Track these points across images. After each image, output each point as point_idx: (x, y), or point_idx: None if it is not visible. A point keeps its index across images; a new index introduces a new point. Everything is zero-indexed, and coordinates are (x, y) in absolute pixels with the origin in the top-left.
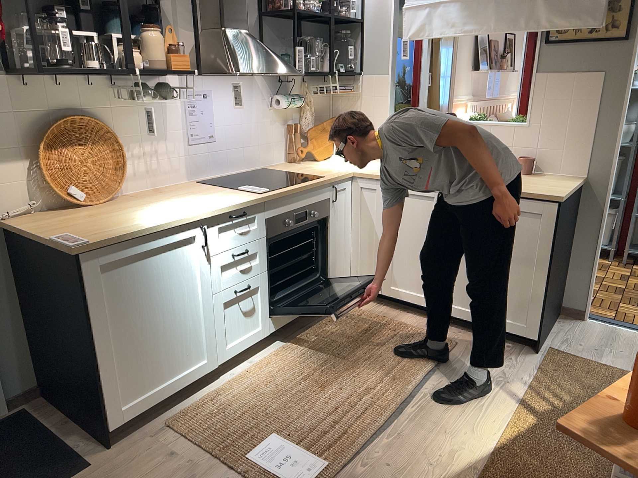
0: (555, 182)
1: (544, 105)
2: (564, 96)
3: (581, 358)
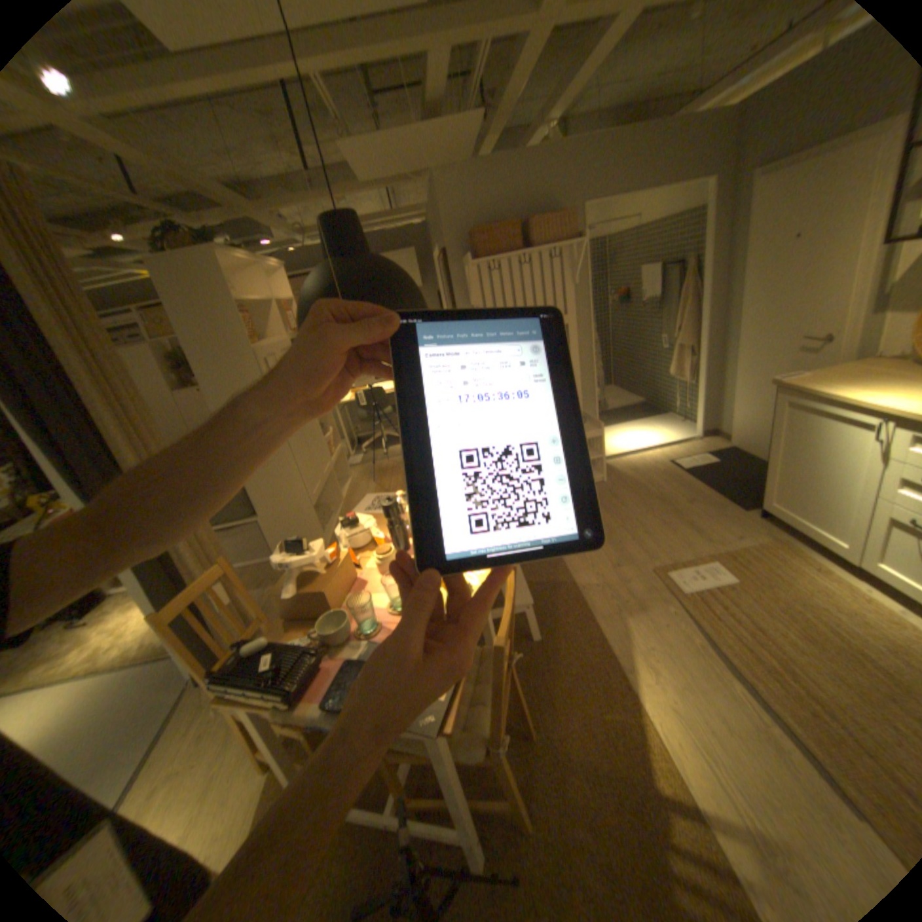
0: None
1: None
2: None
3: None
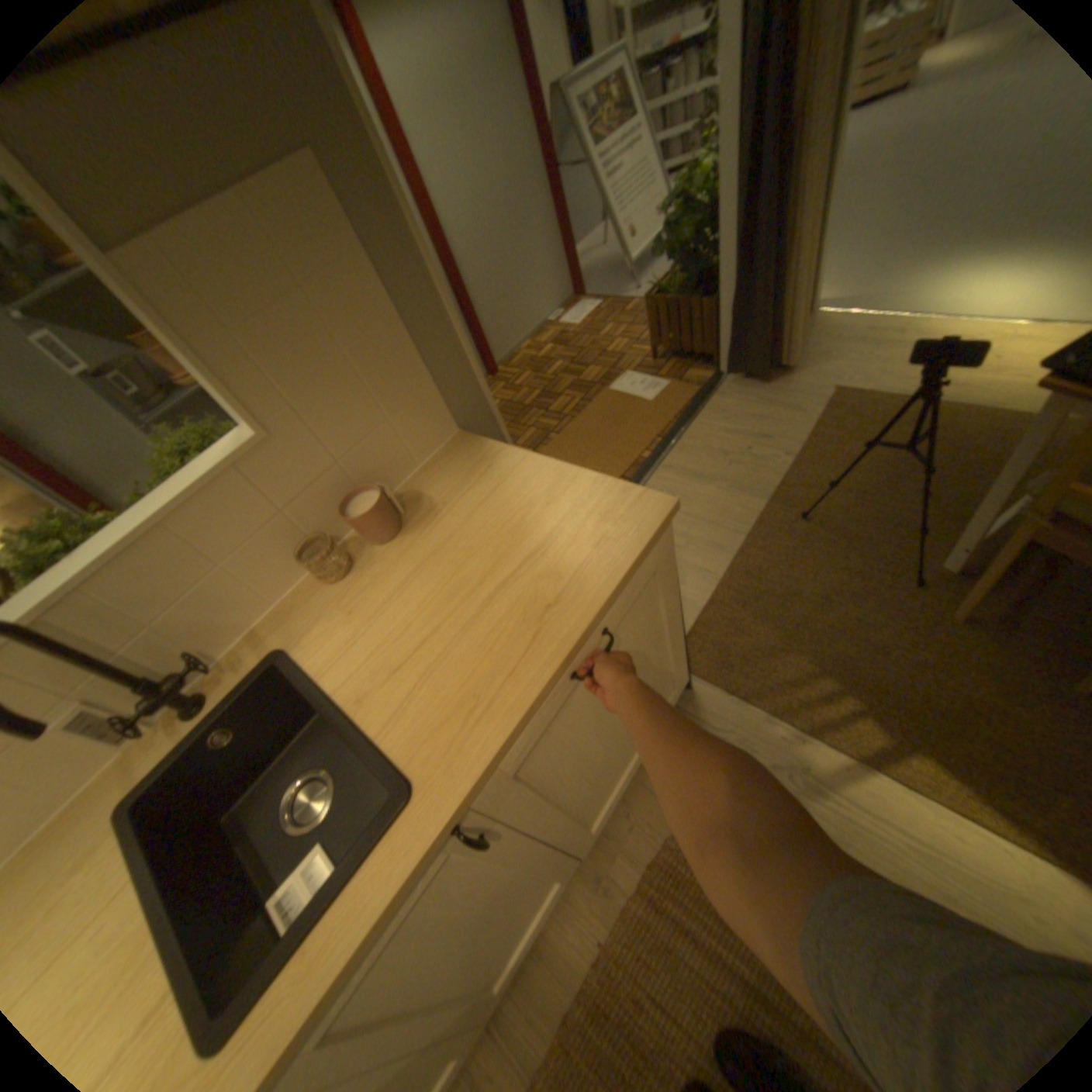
0: (493, 490)
1: (248, 351)
2: (278, 291)
3: (697, 630)
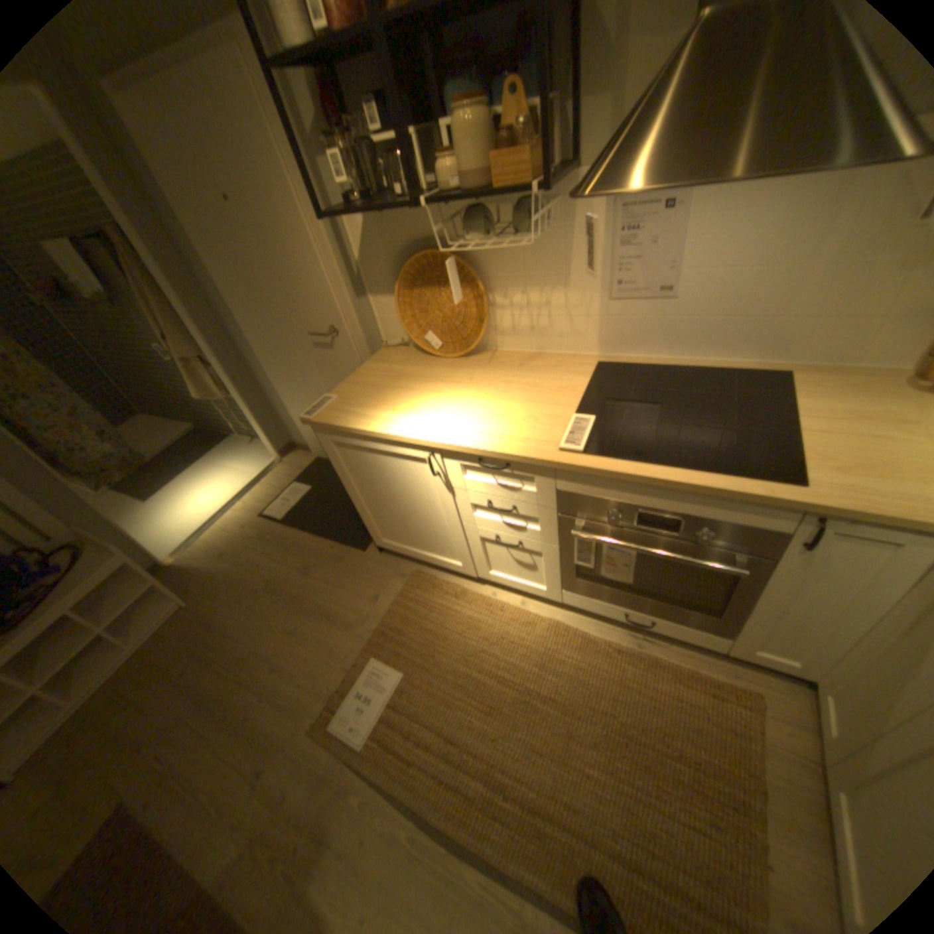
0: None
1: None
2: None
3: None
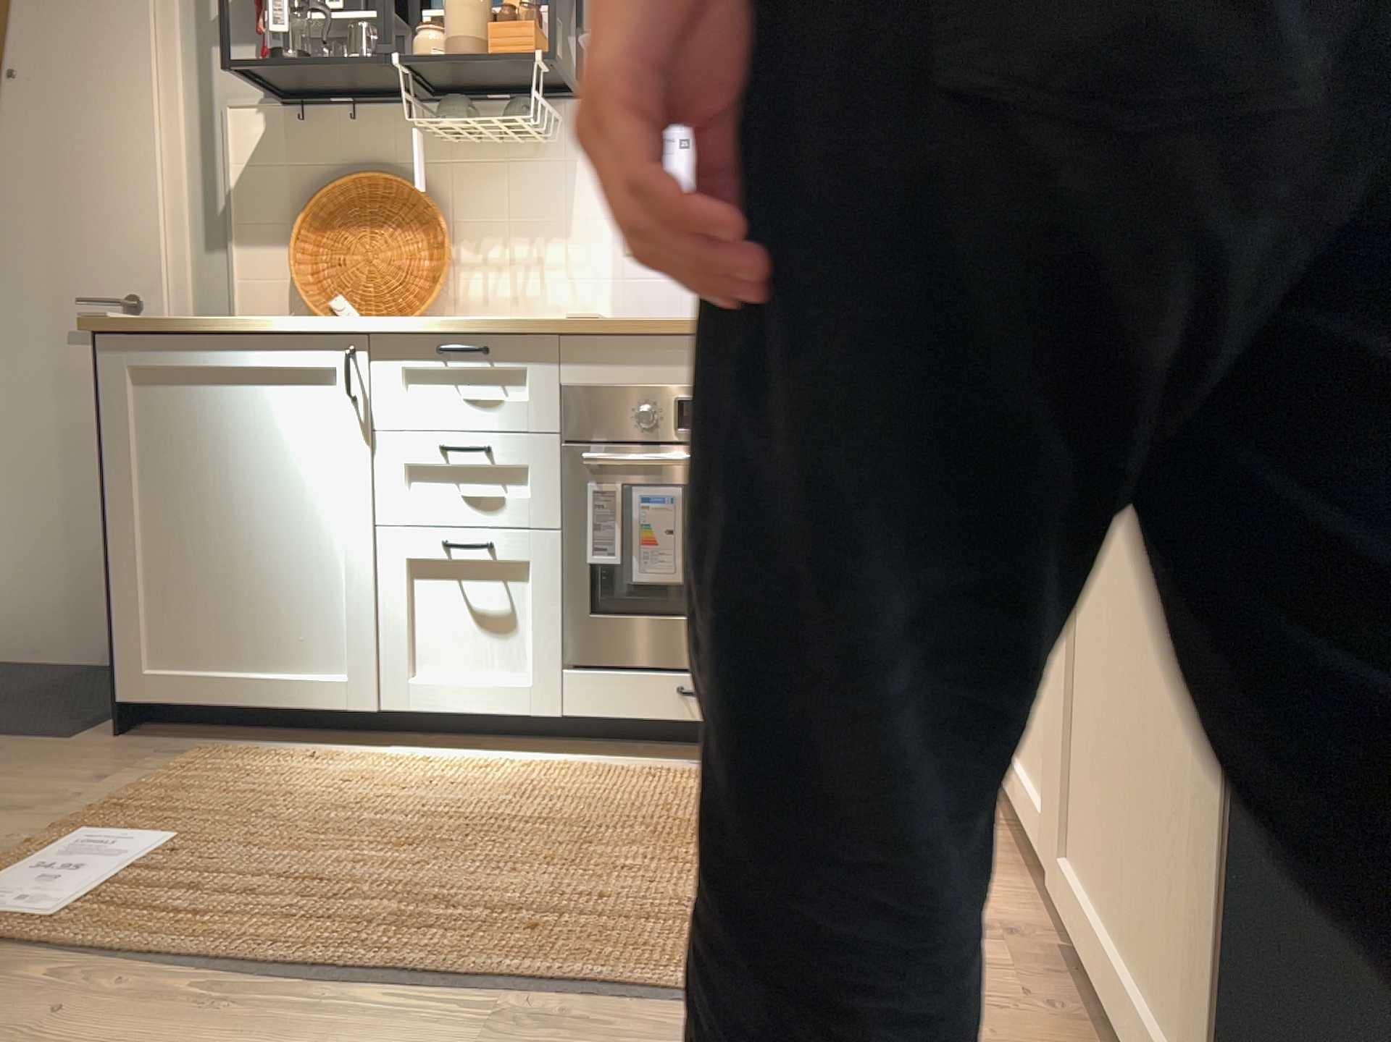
0: None
1: None
2: None
3: None
